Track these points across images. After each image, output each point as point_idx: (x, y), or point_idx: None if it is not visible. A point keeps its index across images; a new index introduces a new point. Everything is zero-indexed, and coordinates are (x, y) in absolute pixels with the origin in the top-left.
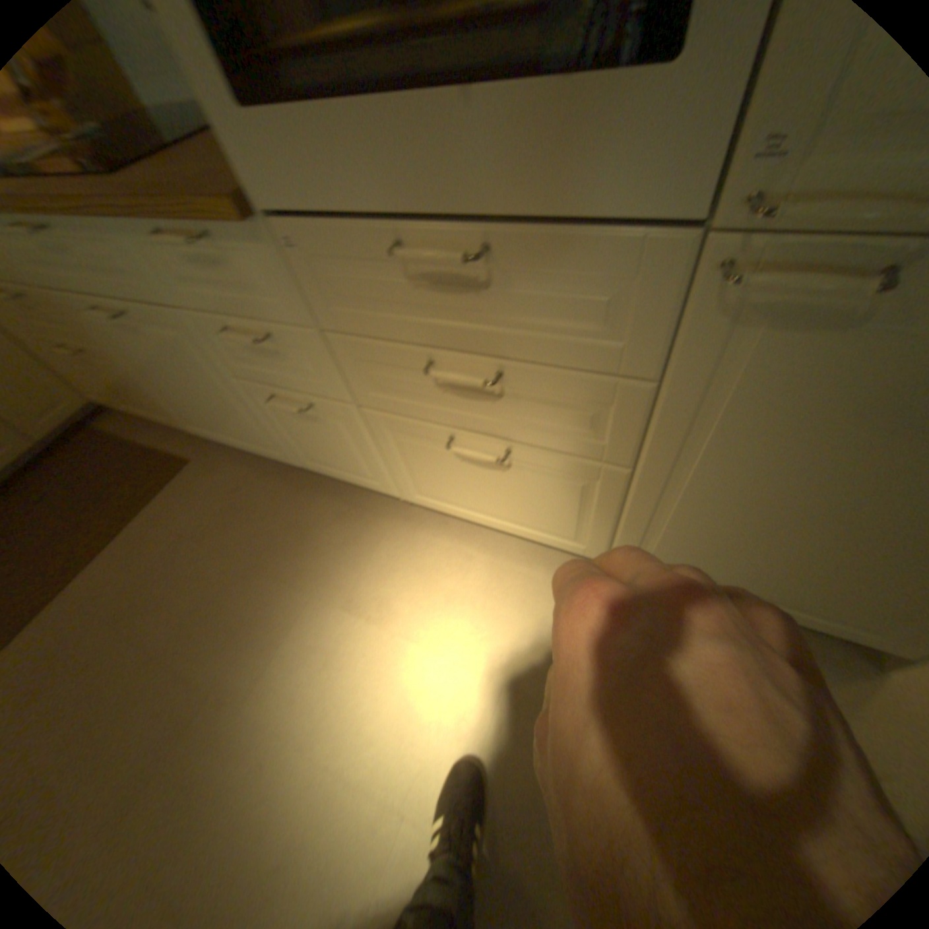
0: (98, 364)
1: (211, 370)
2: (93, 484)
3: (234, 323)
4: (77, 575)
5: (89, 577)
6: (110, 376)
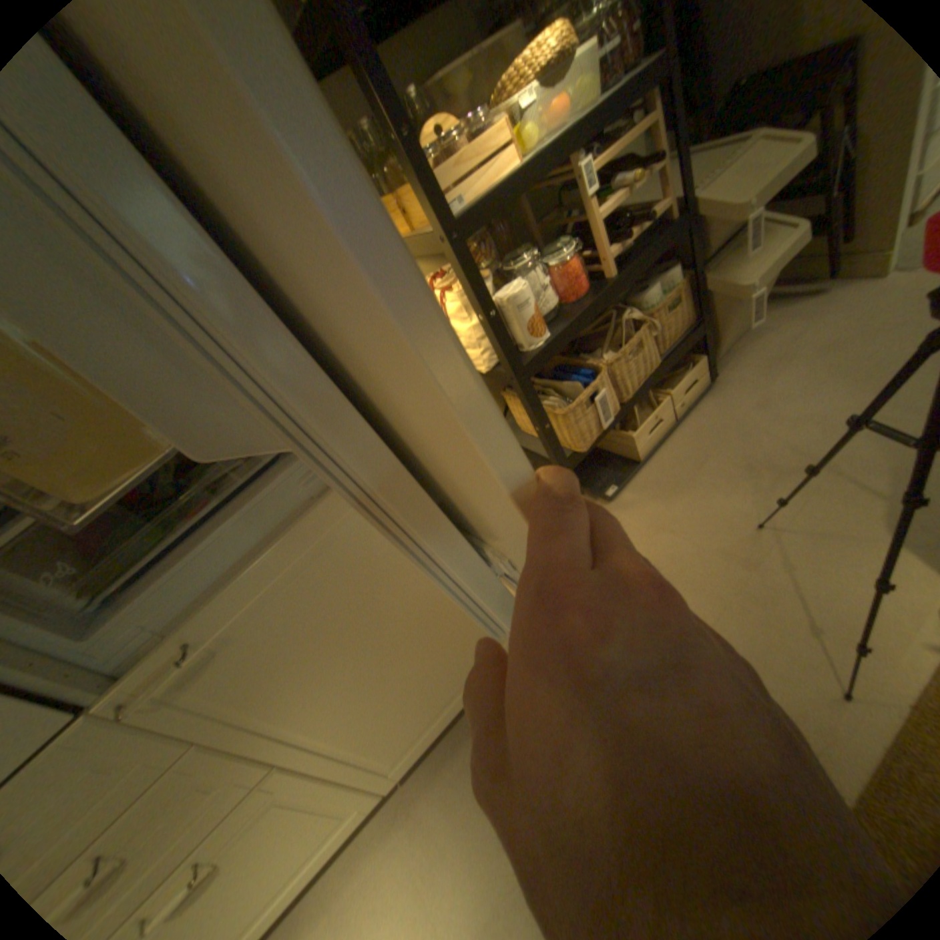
0: None
1: None
2: None
3: None
4: None
5: None
6: None
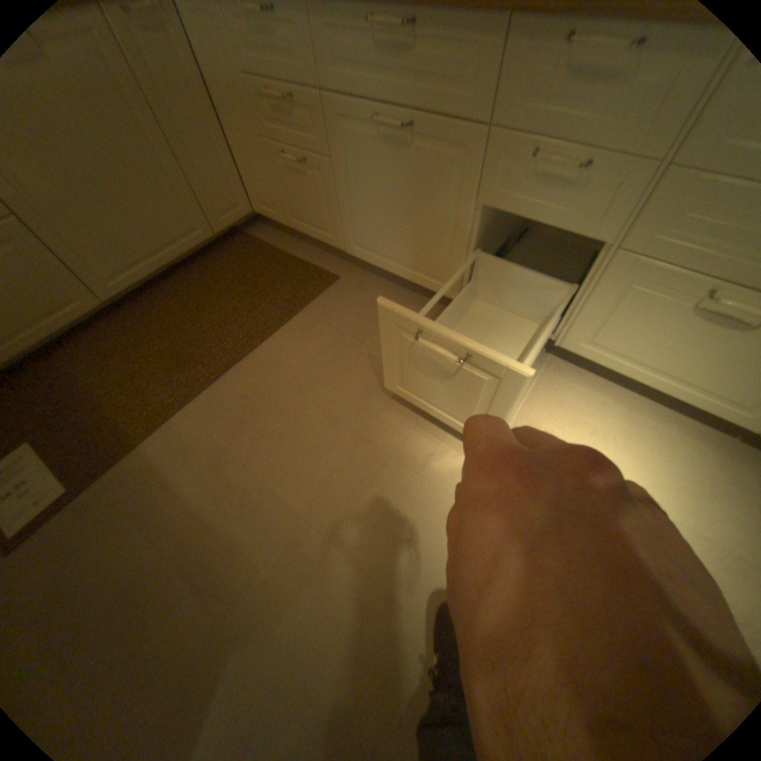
0: (316, 174)
1: (466, 191)
2: (262, 277)
3: (560, 144)
4: (263, 342)
5: (273, 346)
6: (319, 187)
